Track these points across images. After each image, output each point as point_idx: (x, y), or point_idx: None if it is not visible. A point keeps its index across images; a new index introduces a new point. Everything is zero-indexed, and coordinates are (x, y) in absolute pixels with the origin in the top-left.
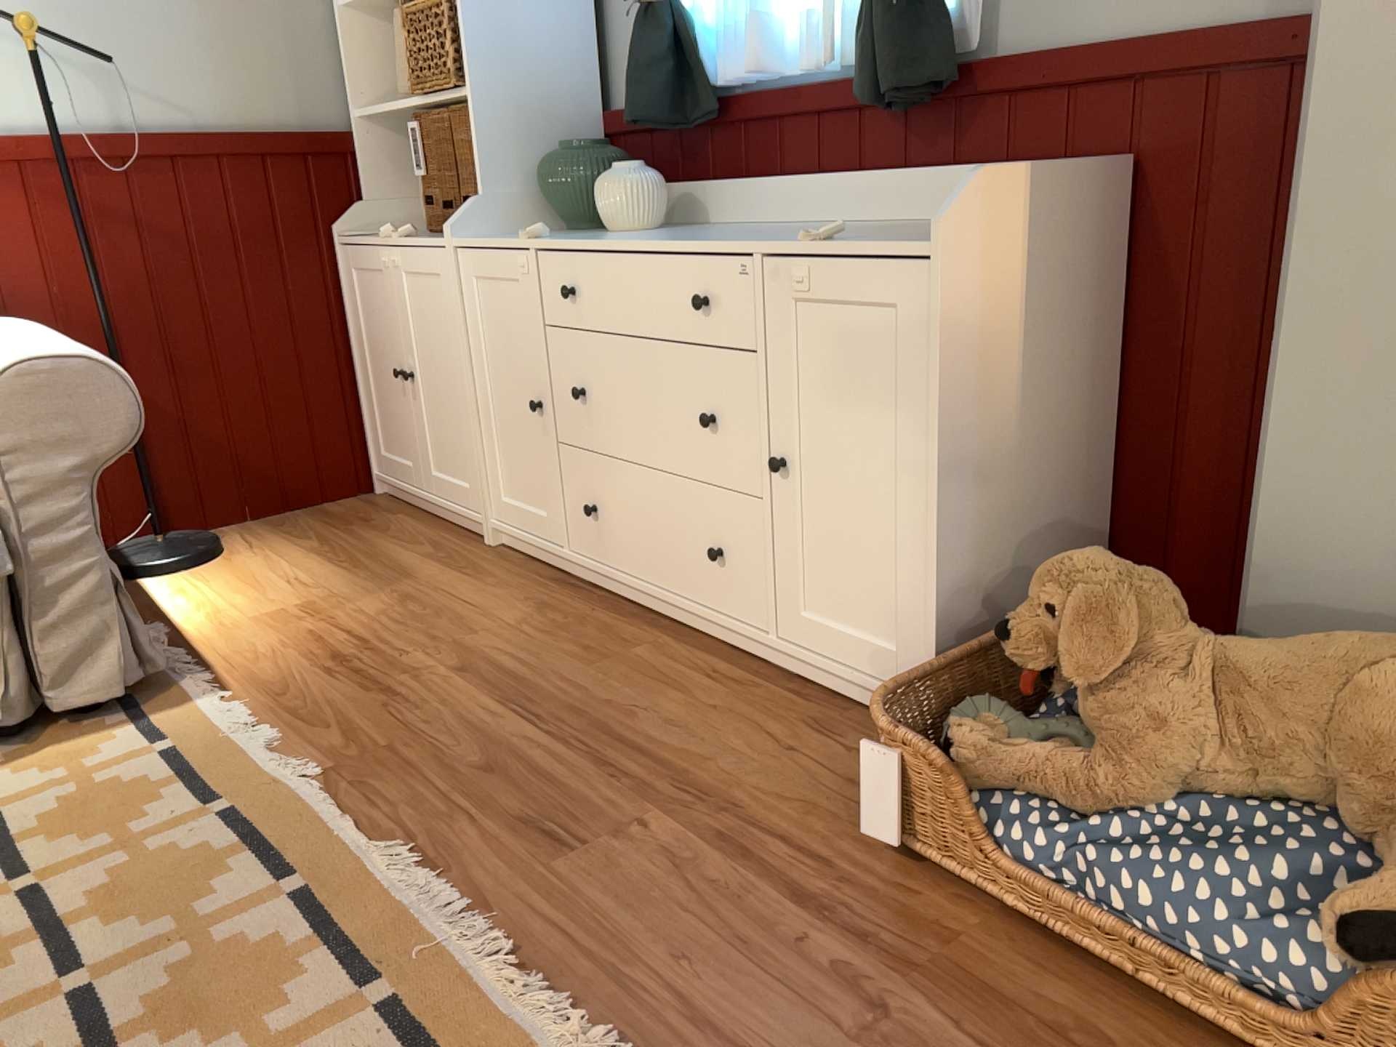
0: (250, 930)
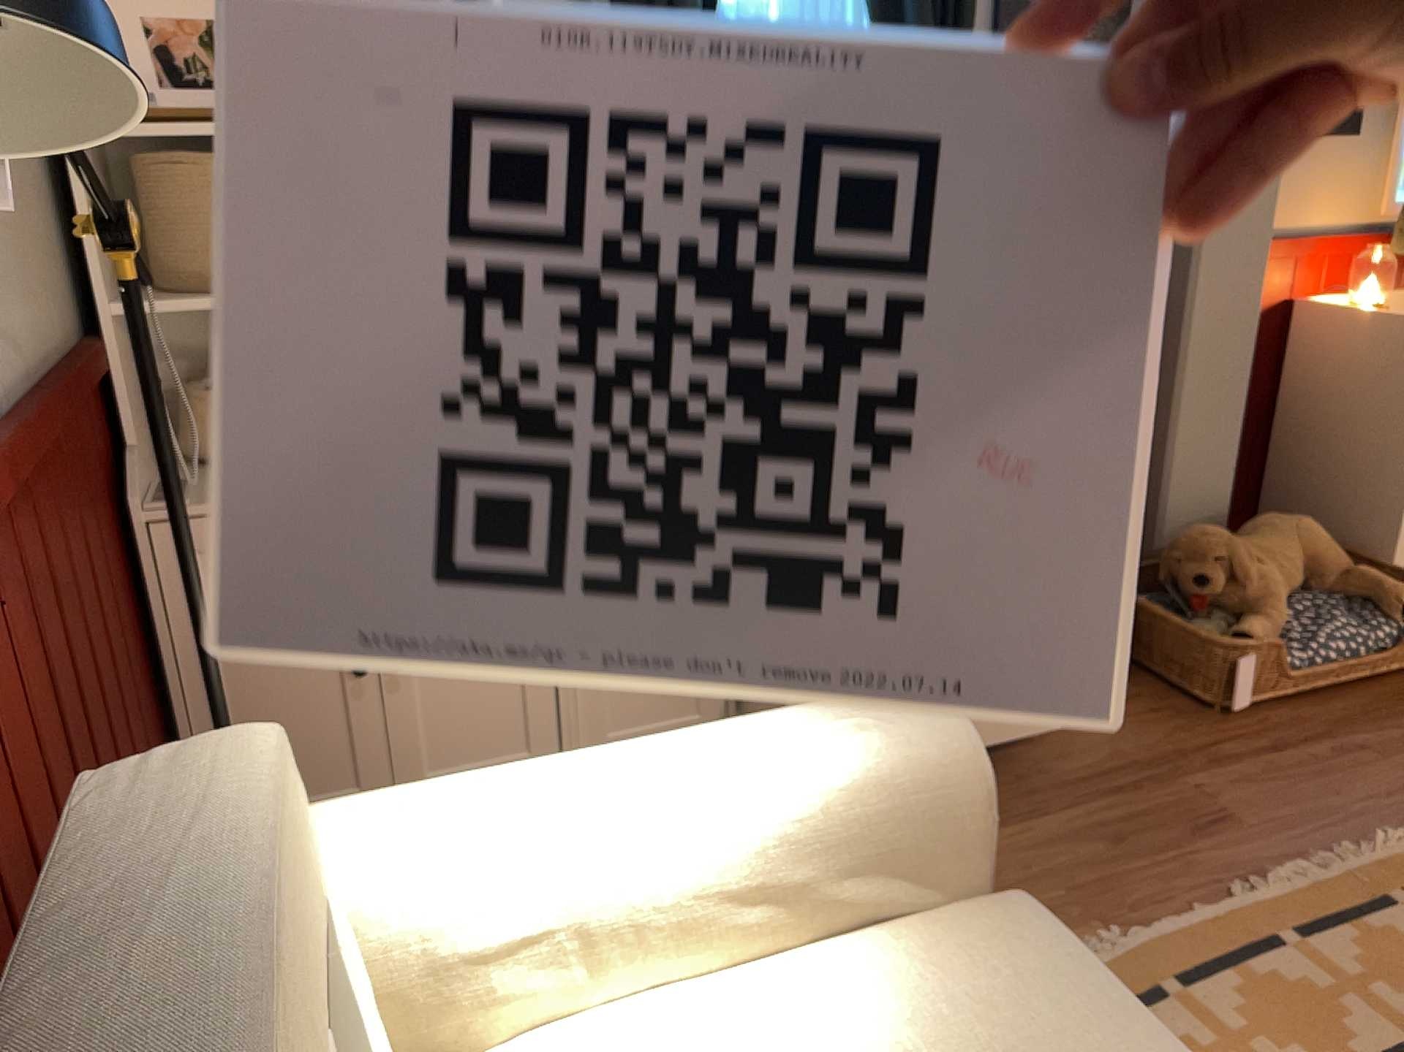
0: (1351, 962)
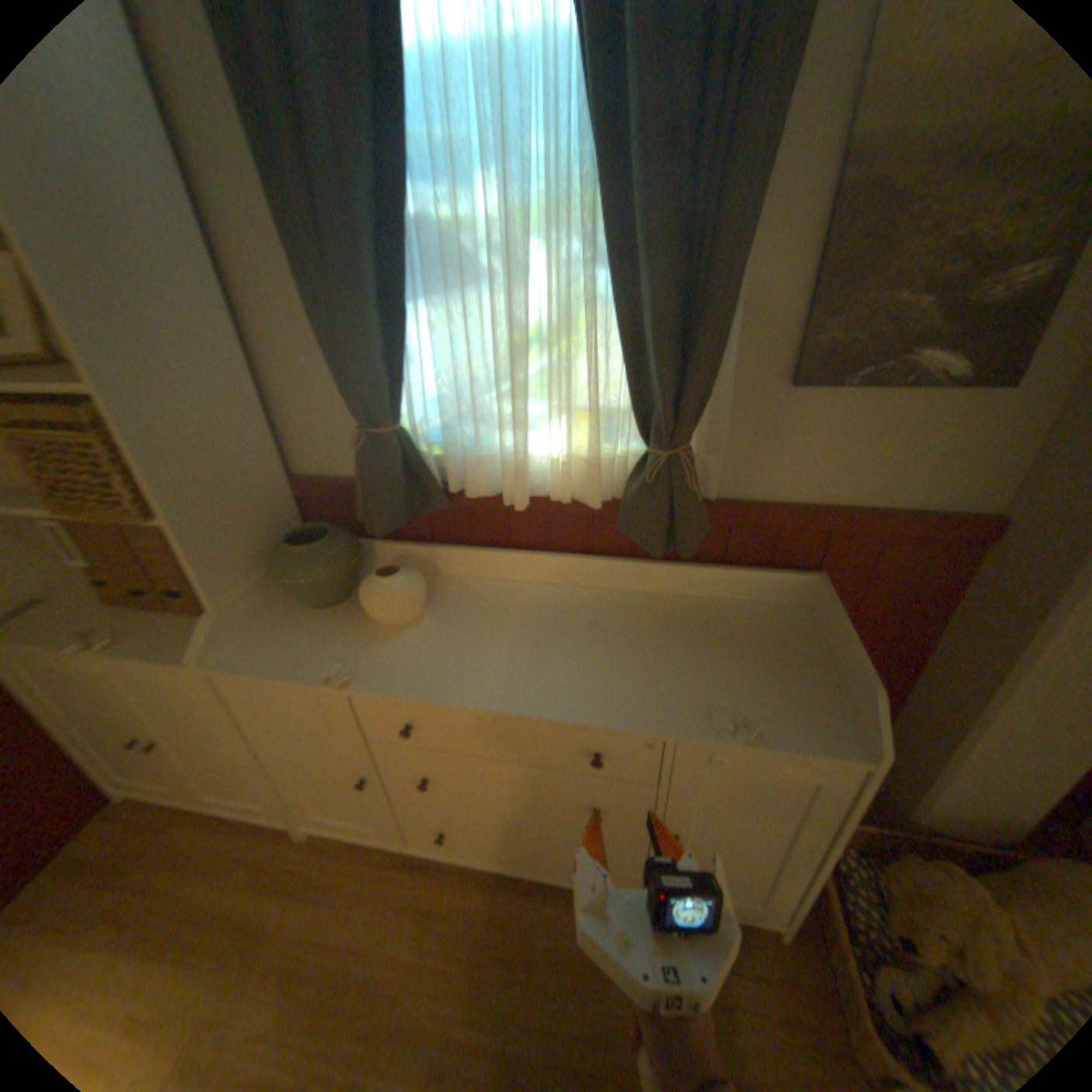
0: None
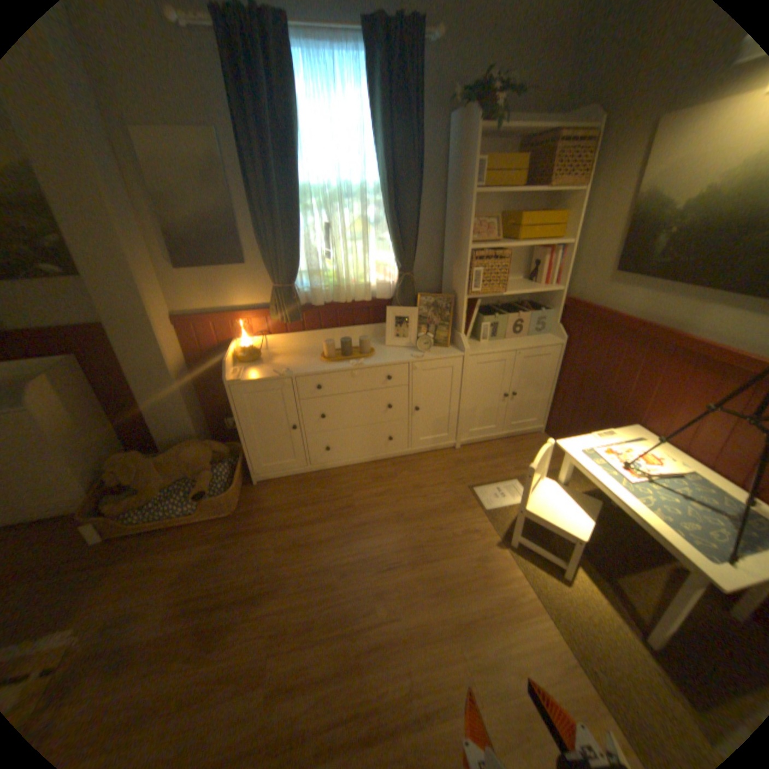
0: None
